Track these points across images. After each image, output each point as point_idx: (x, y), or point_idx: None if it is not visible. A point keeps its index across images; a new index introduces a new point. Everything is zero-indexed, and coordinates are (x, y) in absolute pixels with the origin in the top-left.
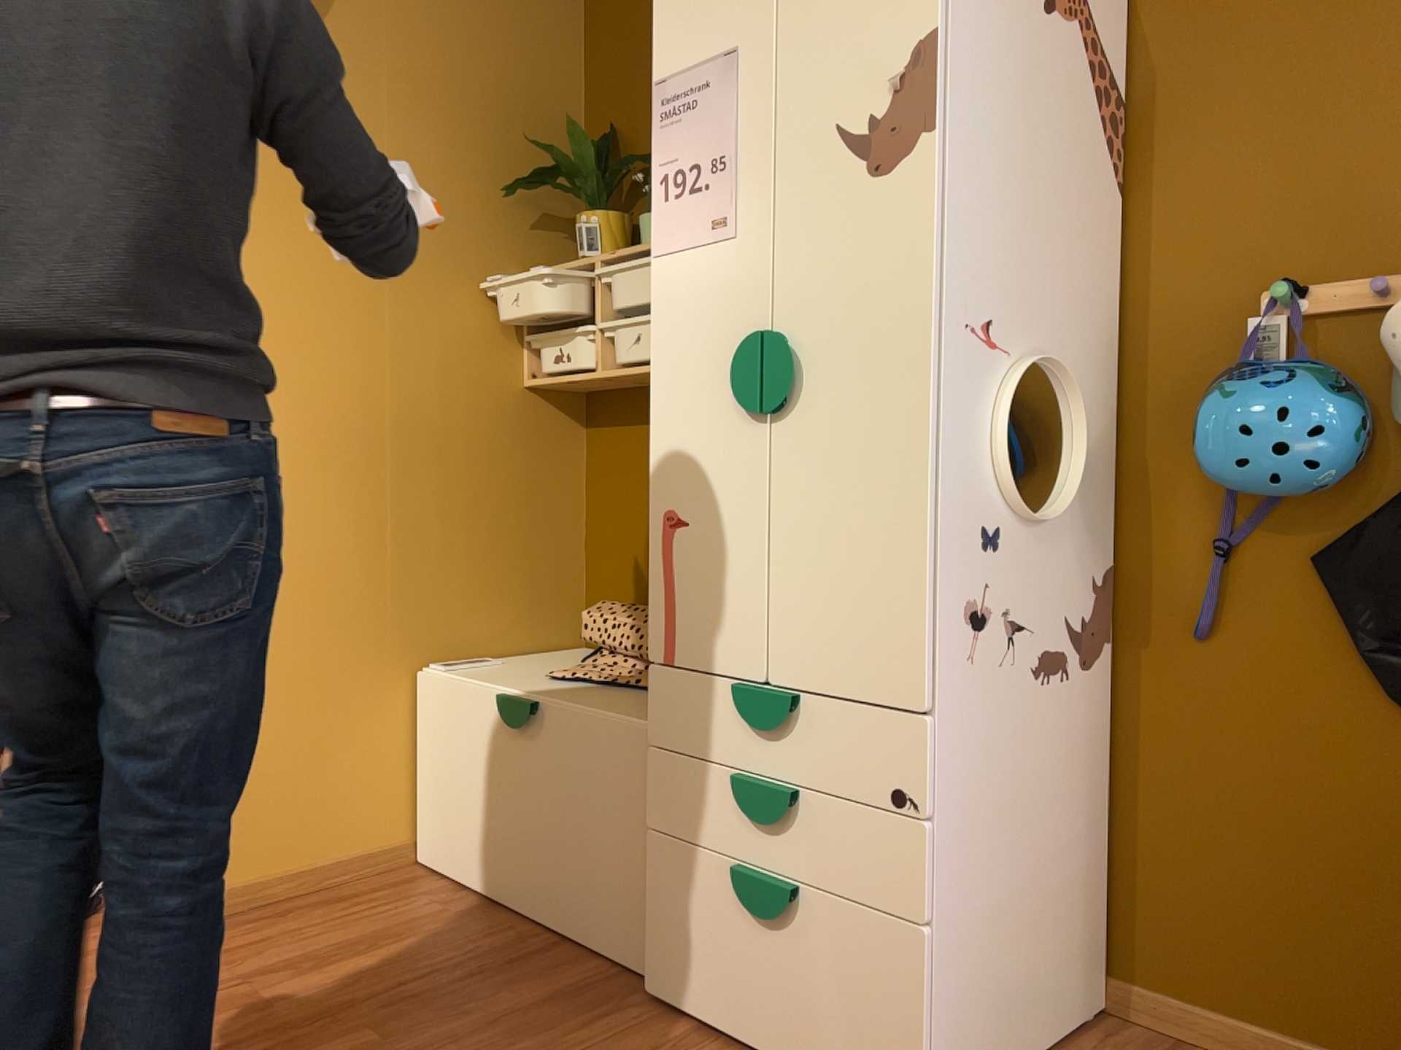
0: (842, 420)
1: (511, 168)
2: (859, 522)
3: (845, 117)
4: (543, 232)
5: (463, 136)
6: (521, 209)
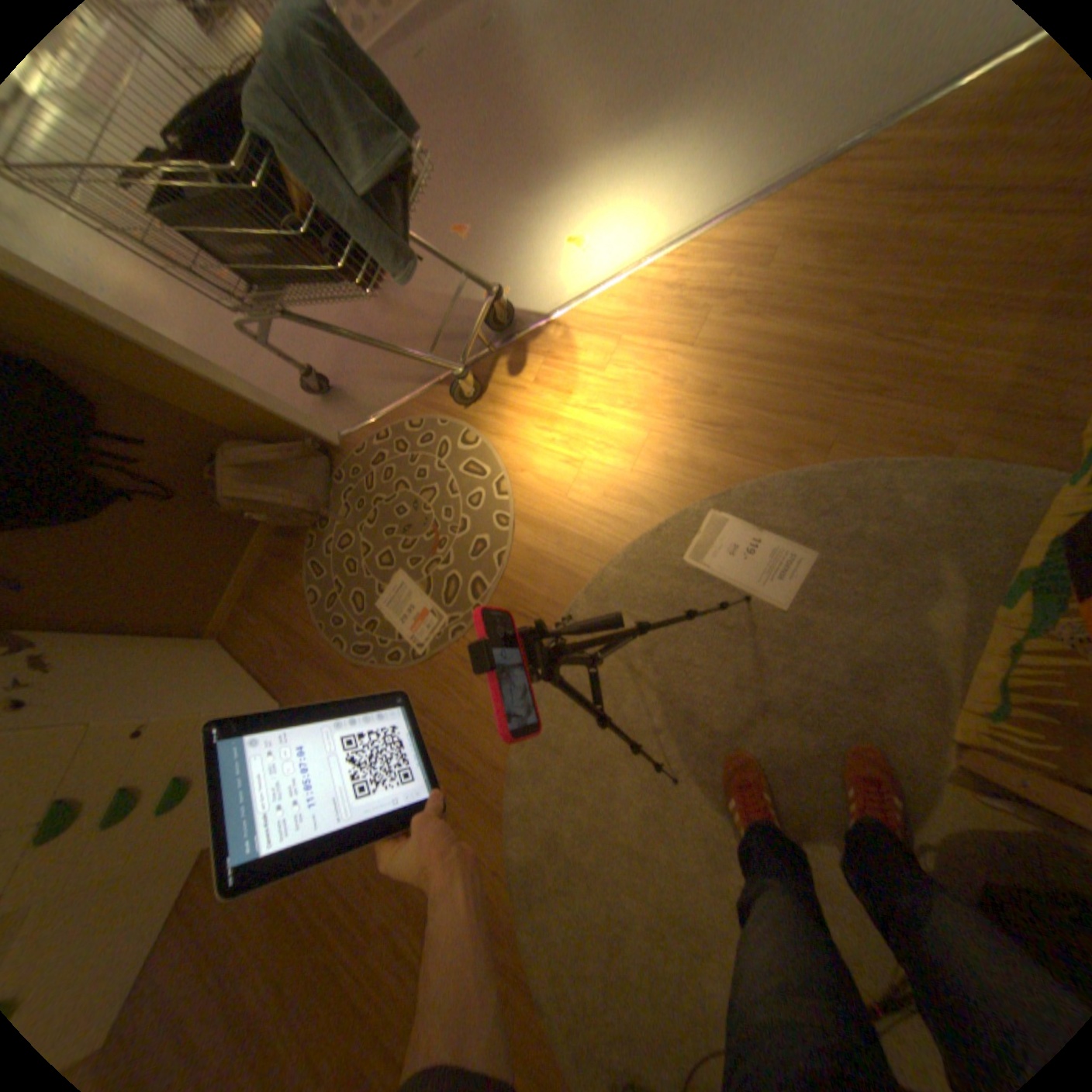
0: None
1: None
2: None
3: None
4: None
5: None
6: None
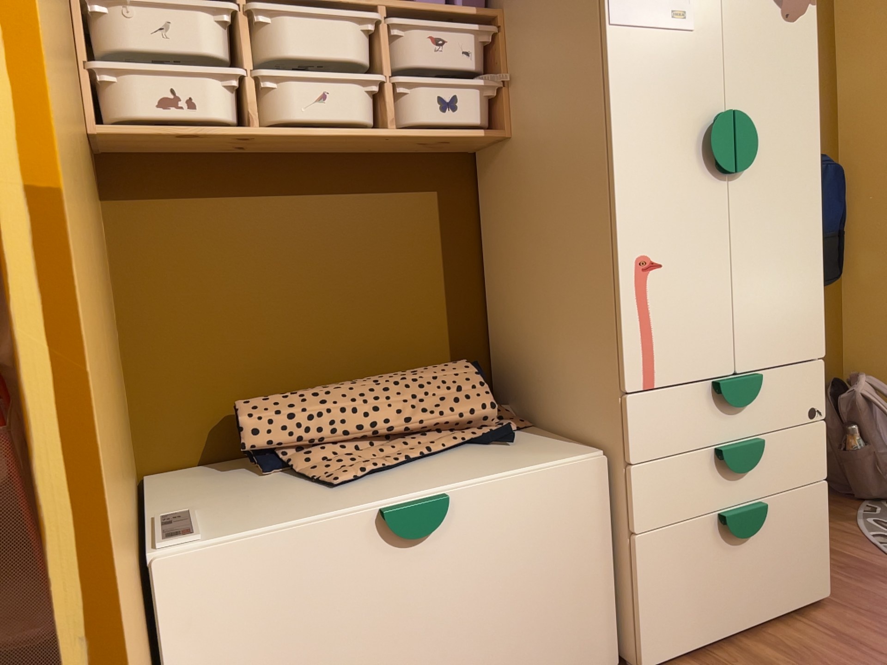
0: (774, 182)
1: None
2: (787, 248)
3: None
4: None
5: None
6: None
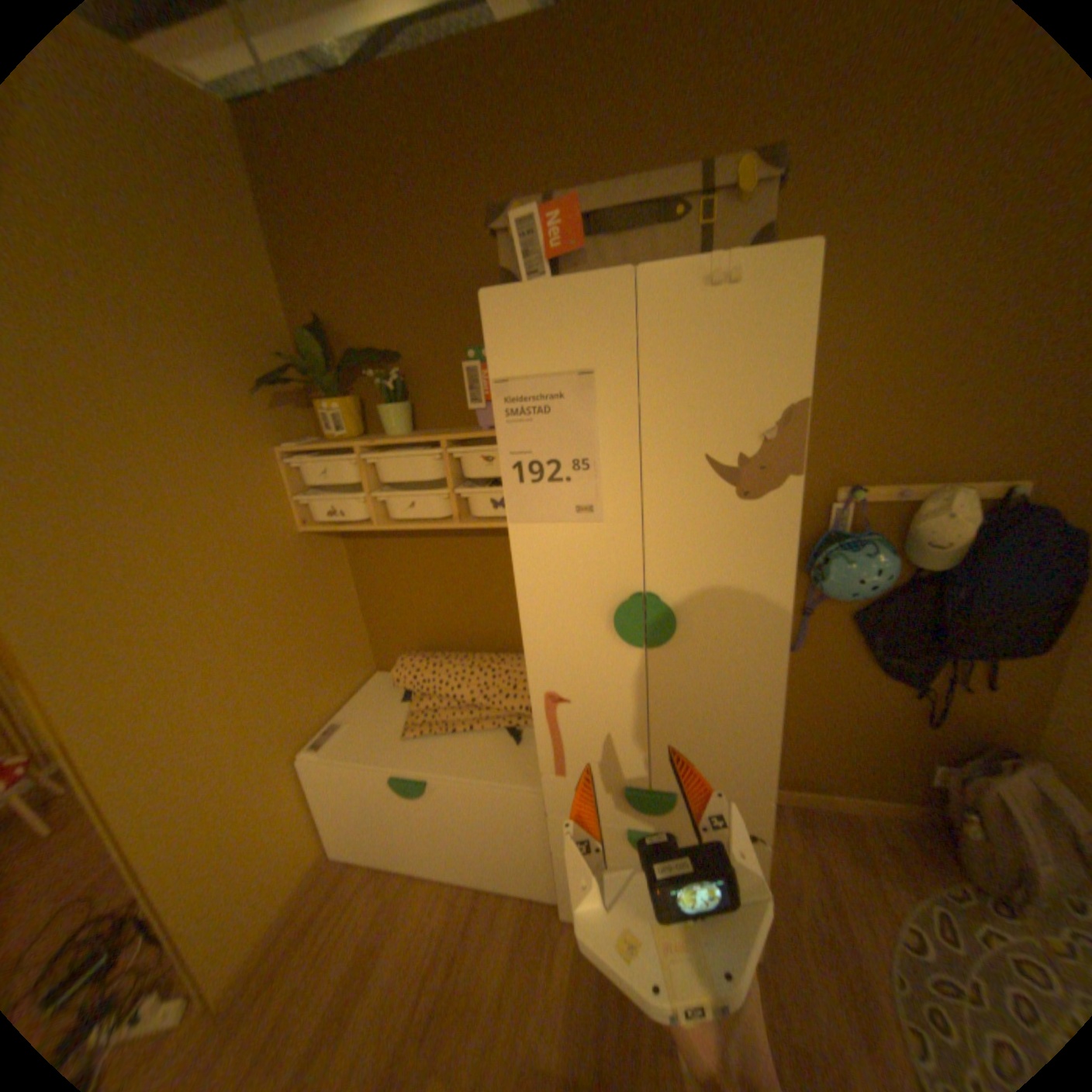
0: (710, 654)
1: (239, 361)
2: (724, 711)
3: (714, 450)
4: (278, 408)
5: (191, 342)
6: (257, 394)
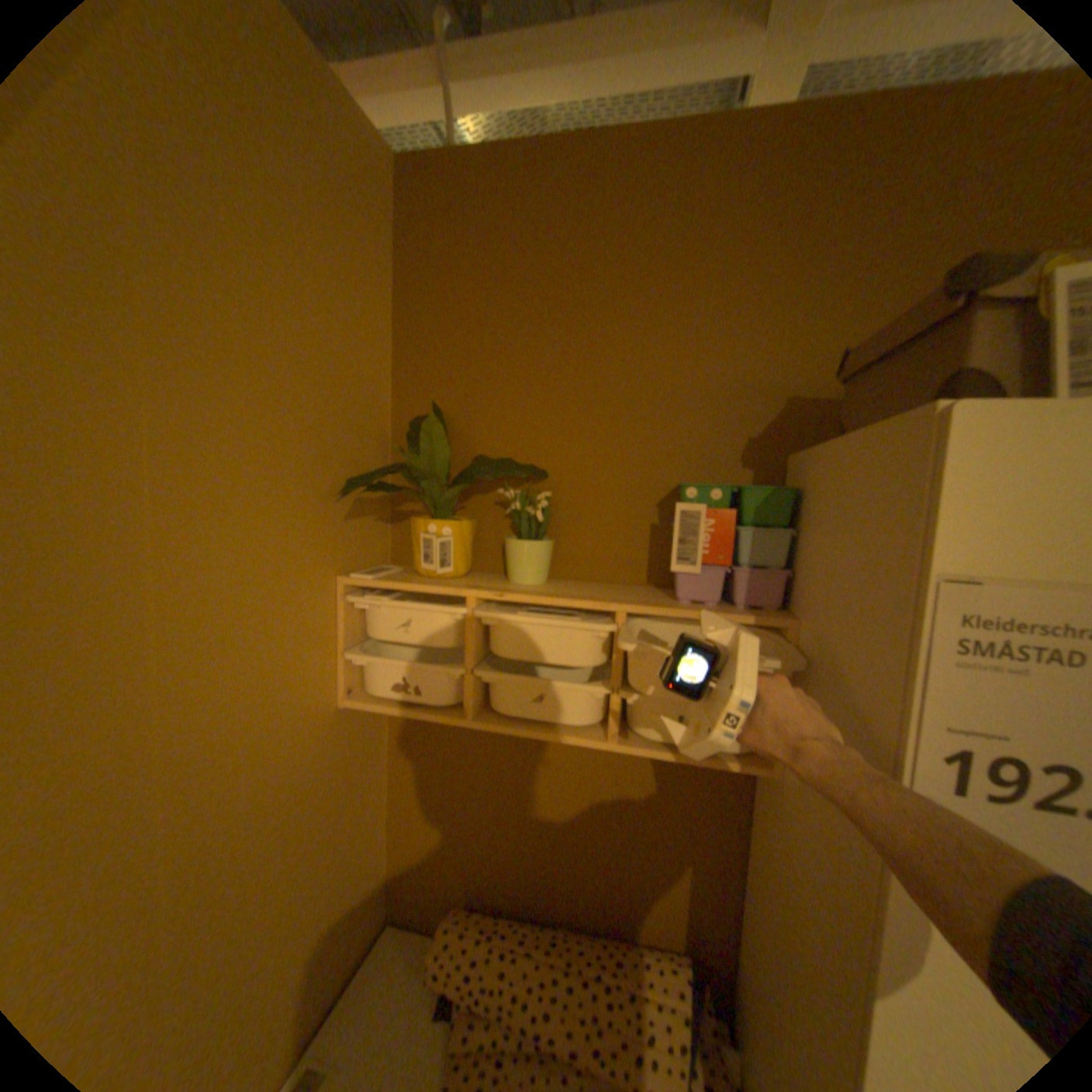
0: None
1: (326, 448)
2: None
3: None
4: (357, 519)
5: (270, 410)
6: (336, 497)
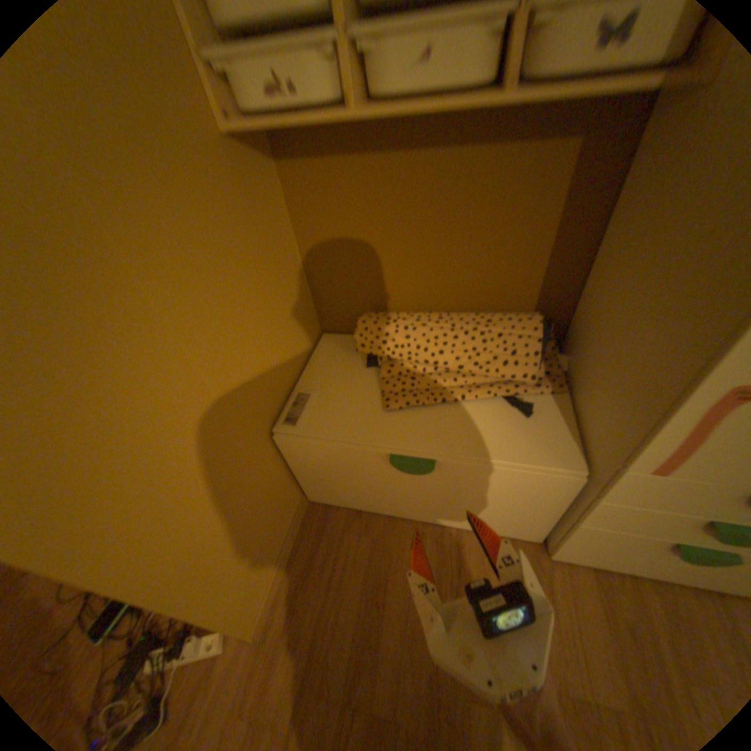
0: None
1: None
2: None
3: None
4: None
5: None
6: None
